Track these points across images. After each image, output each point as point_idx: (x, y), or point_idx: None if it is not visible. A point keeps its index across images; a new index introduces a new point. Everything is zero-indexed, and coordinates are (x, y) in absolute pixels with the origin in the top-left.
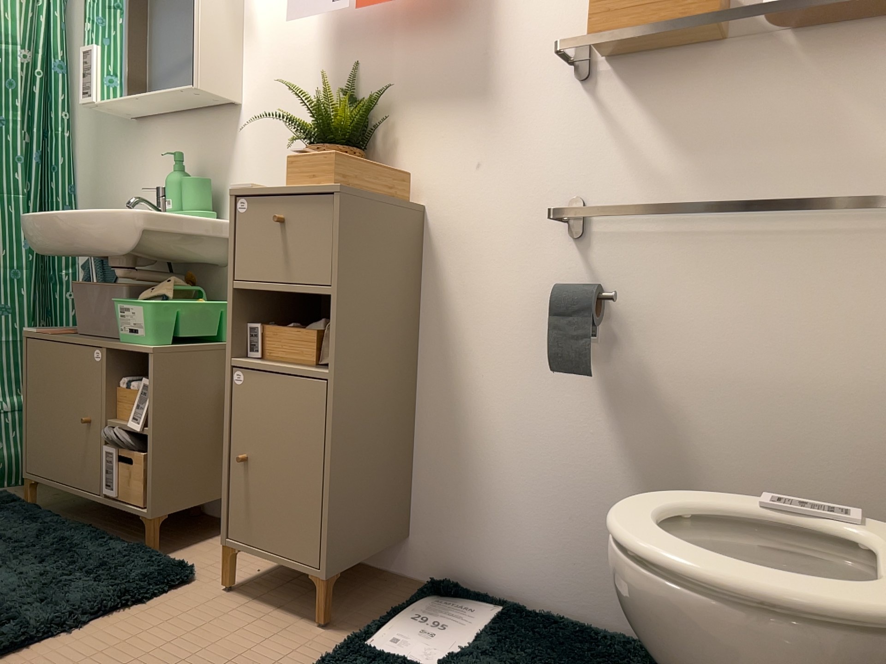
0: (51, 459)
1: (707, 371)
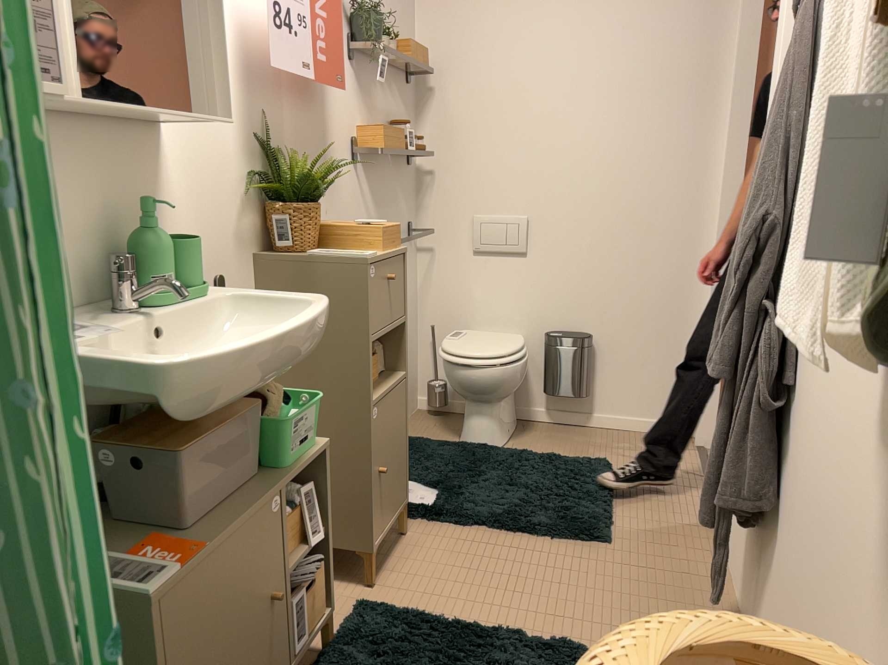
0: None
1: None
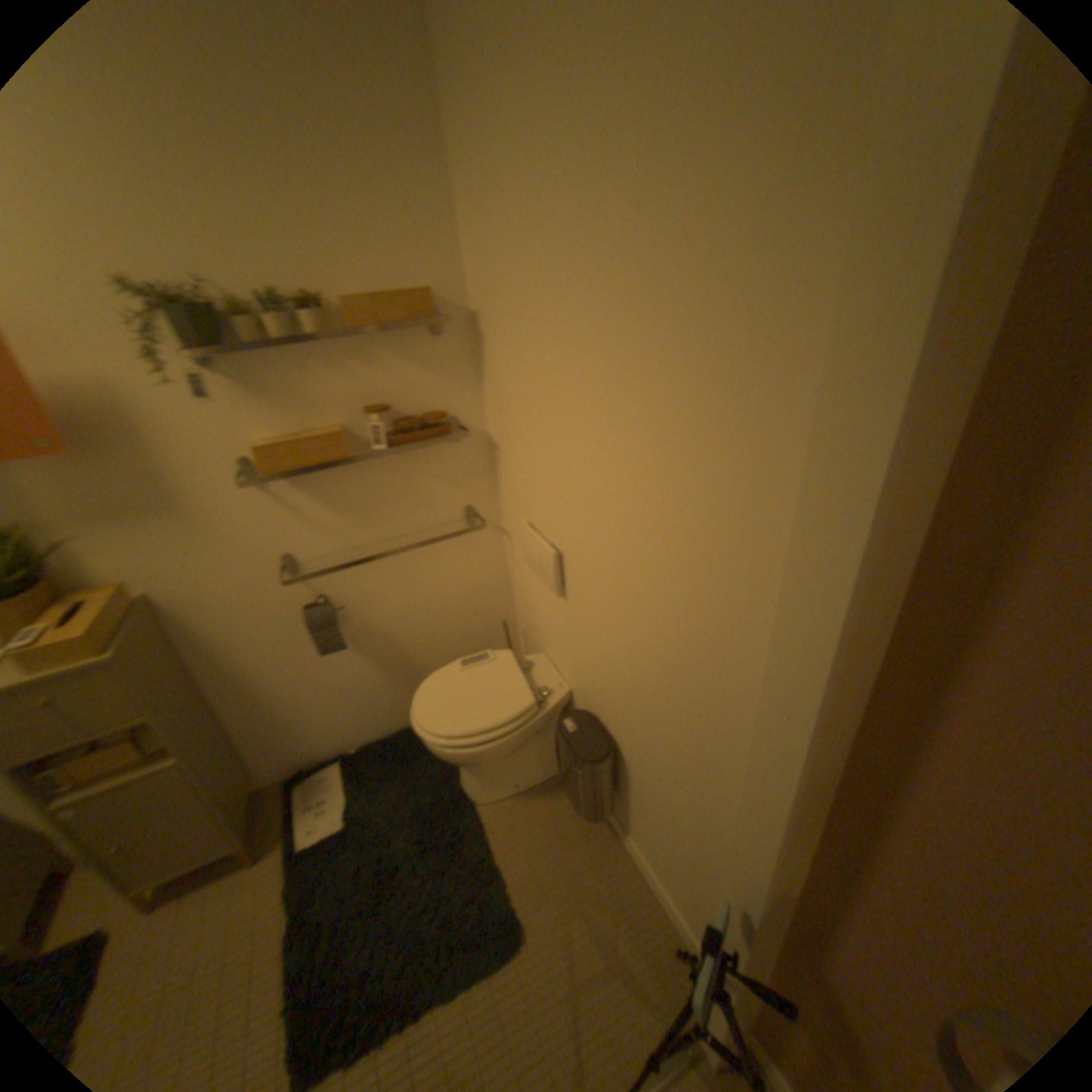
0: None
1: (394, 612)
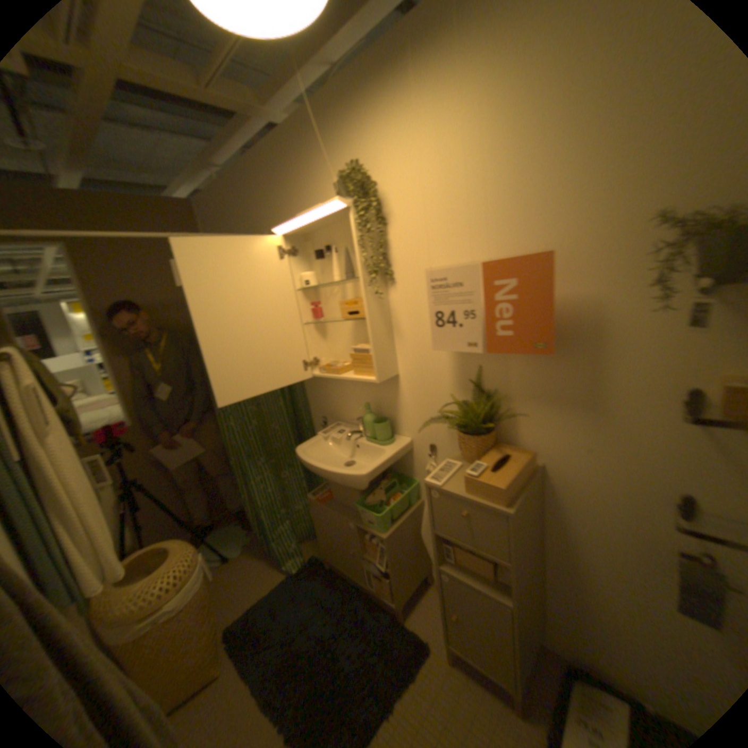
0: (334, 559)
1: None
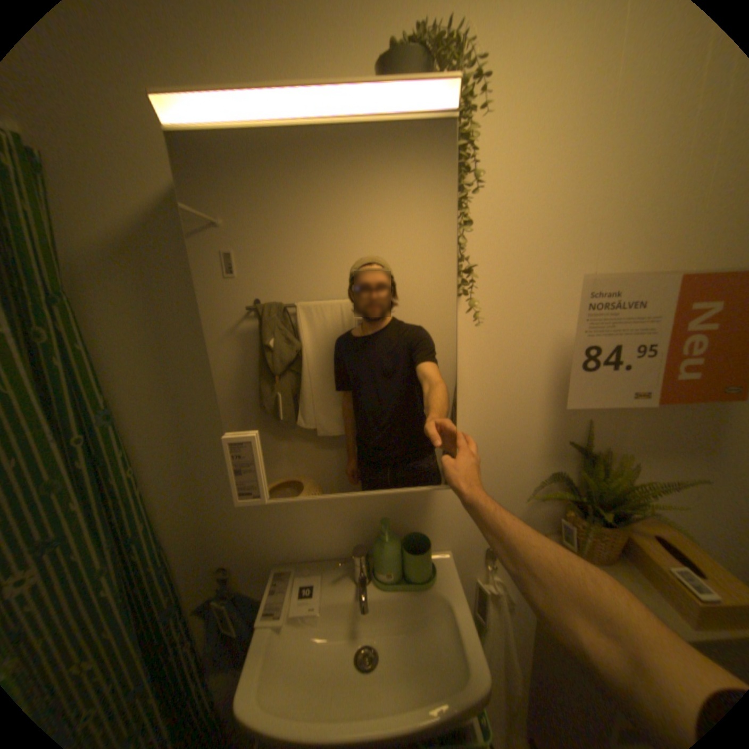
0: None
1: None
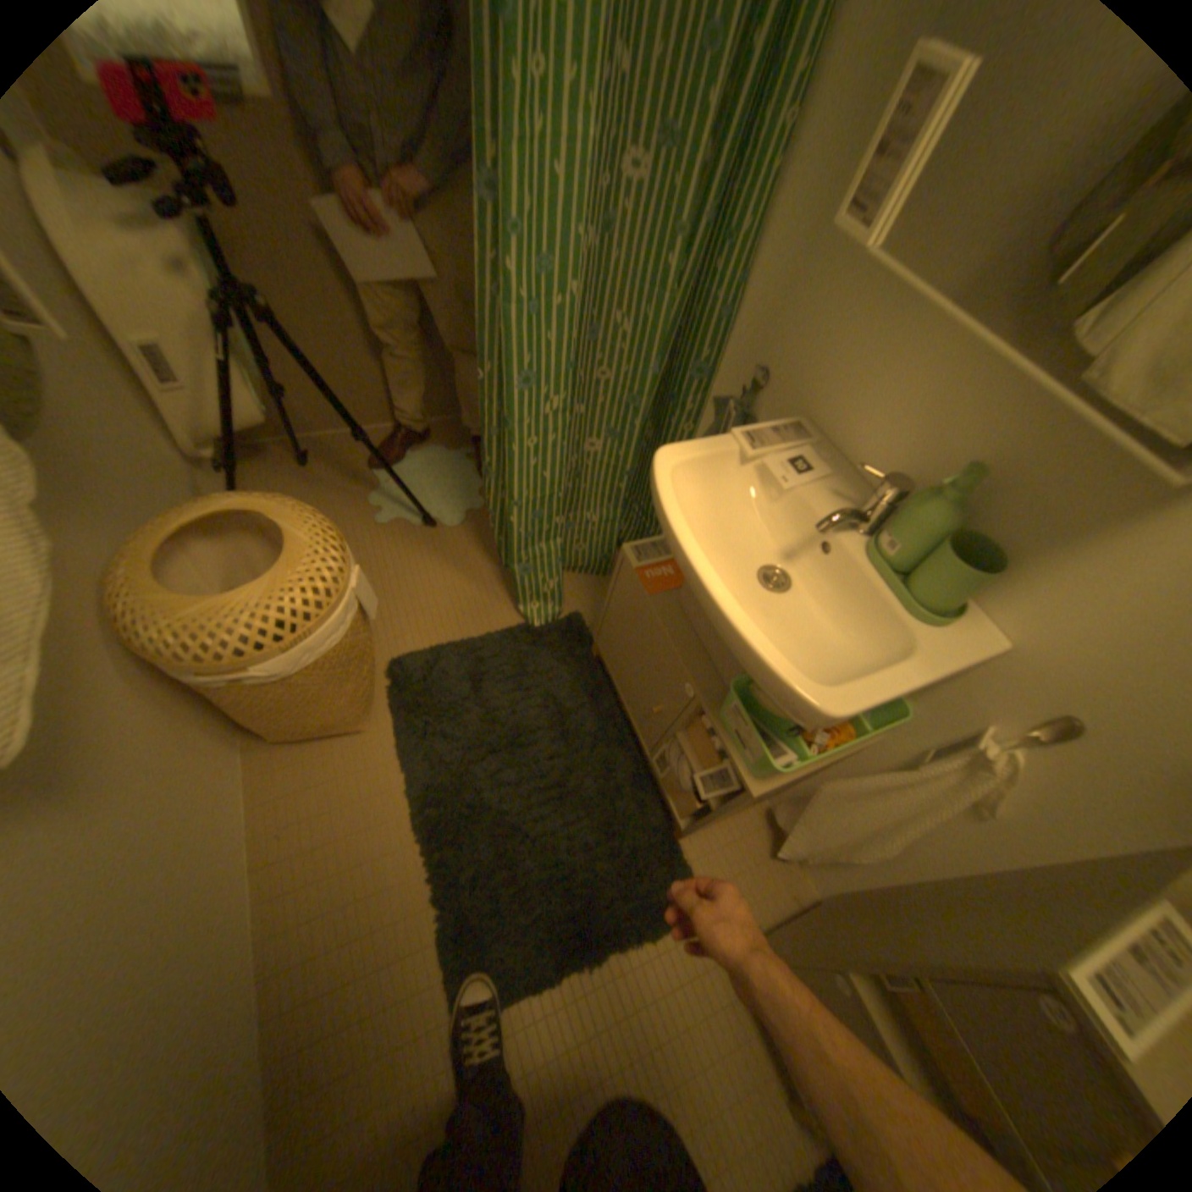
0: (619, 669)
1: None
